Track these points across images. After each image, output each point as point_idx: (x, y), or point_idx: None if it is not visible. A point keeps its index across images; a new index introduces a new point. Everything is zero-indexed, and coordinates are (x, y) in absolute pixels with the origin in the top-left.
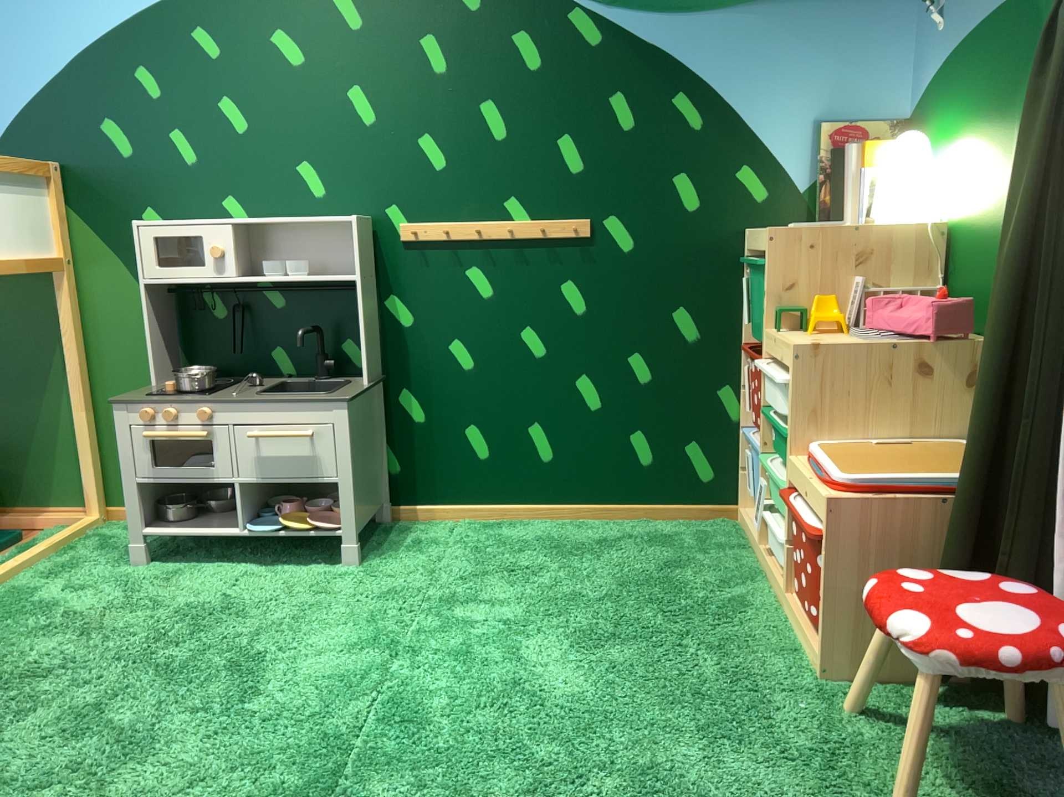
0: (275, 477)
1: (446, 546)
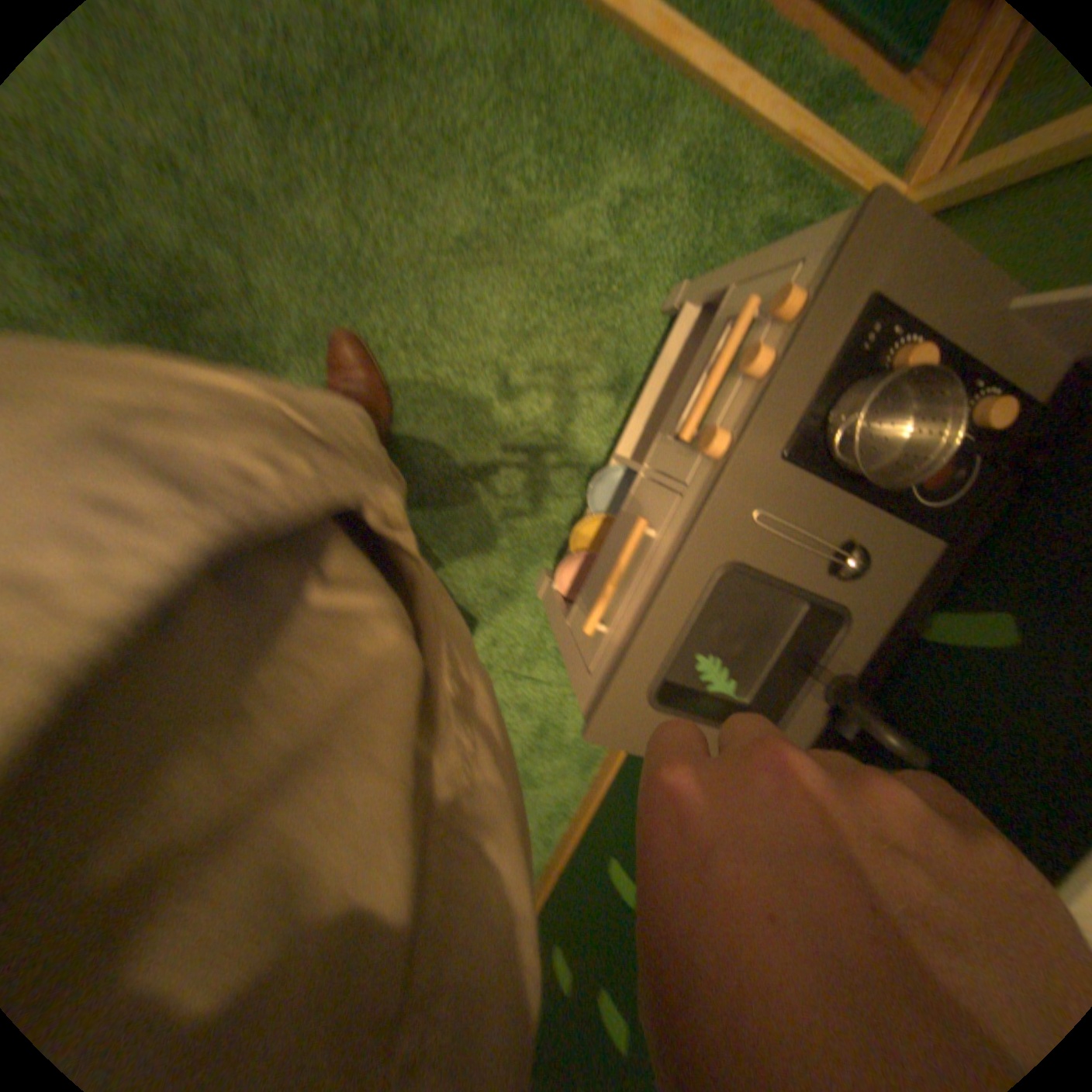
0: (598, 538)
1: (552, 686)
